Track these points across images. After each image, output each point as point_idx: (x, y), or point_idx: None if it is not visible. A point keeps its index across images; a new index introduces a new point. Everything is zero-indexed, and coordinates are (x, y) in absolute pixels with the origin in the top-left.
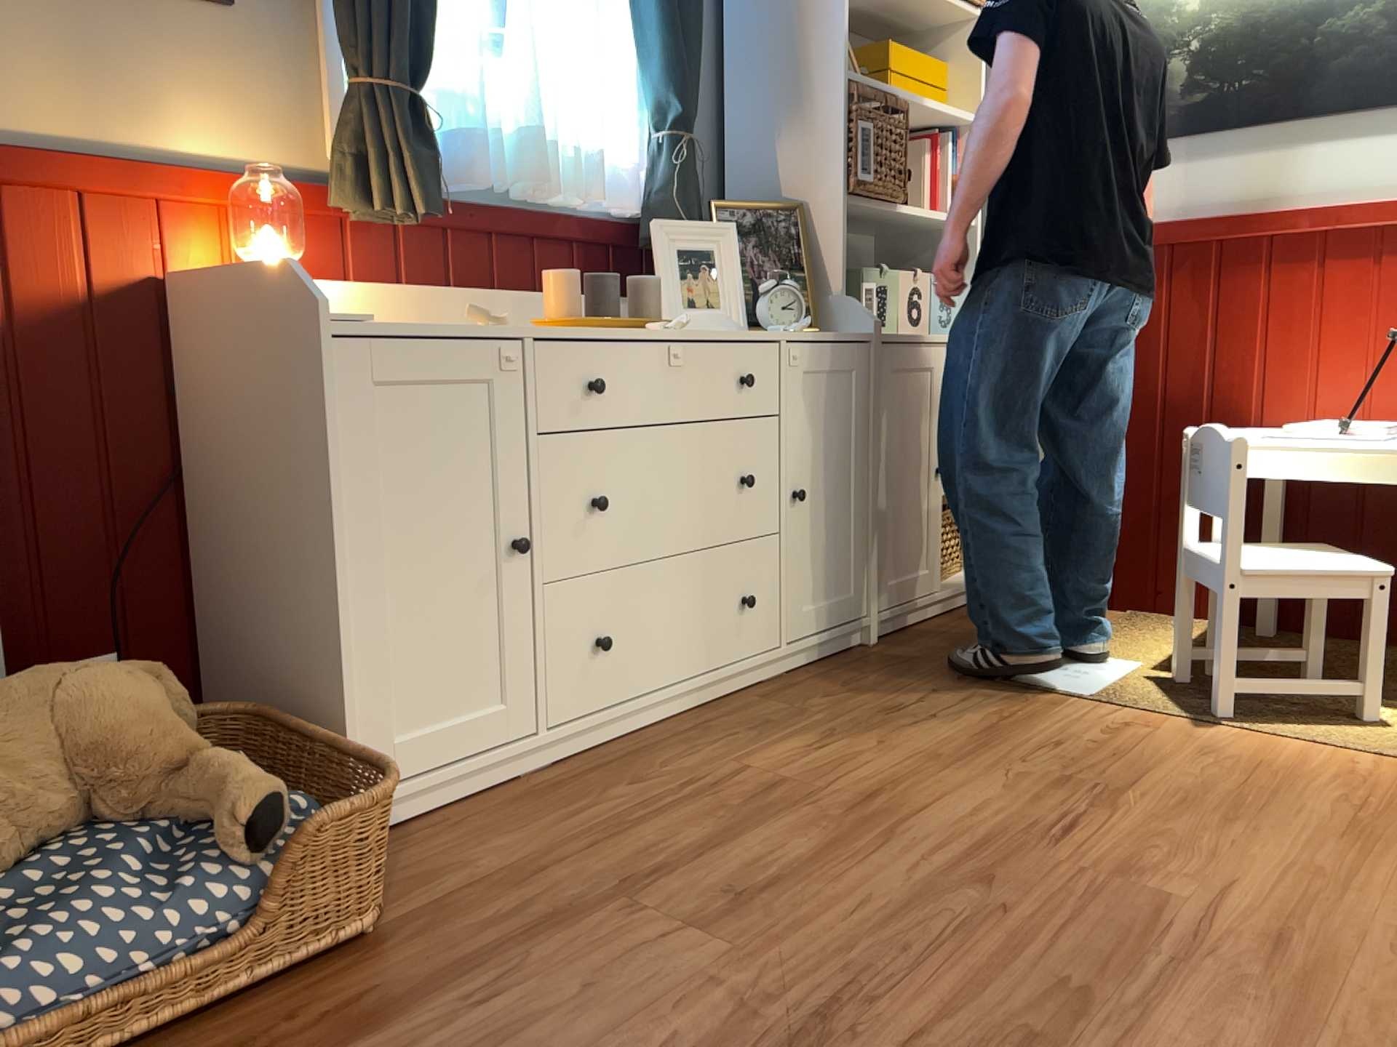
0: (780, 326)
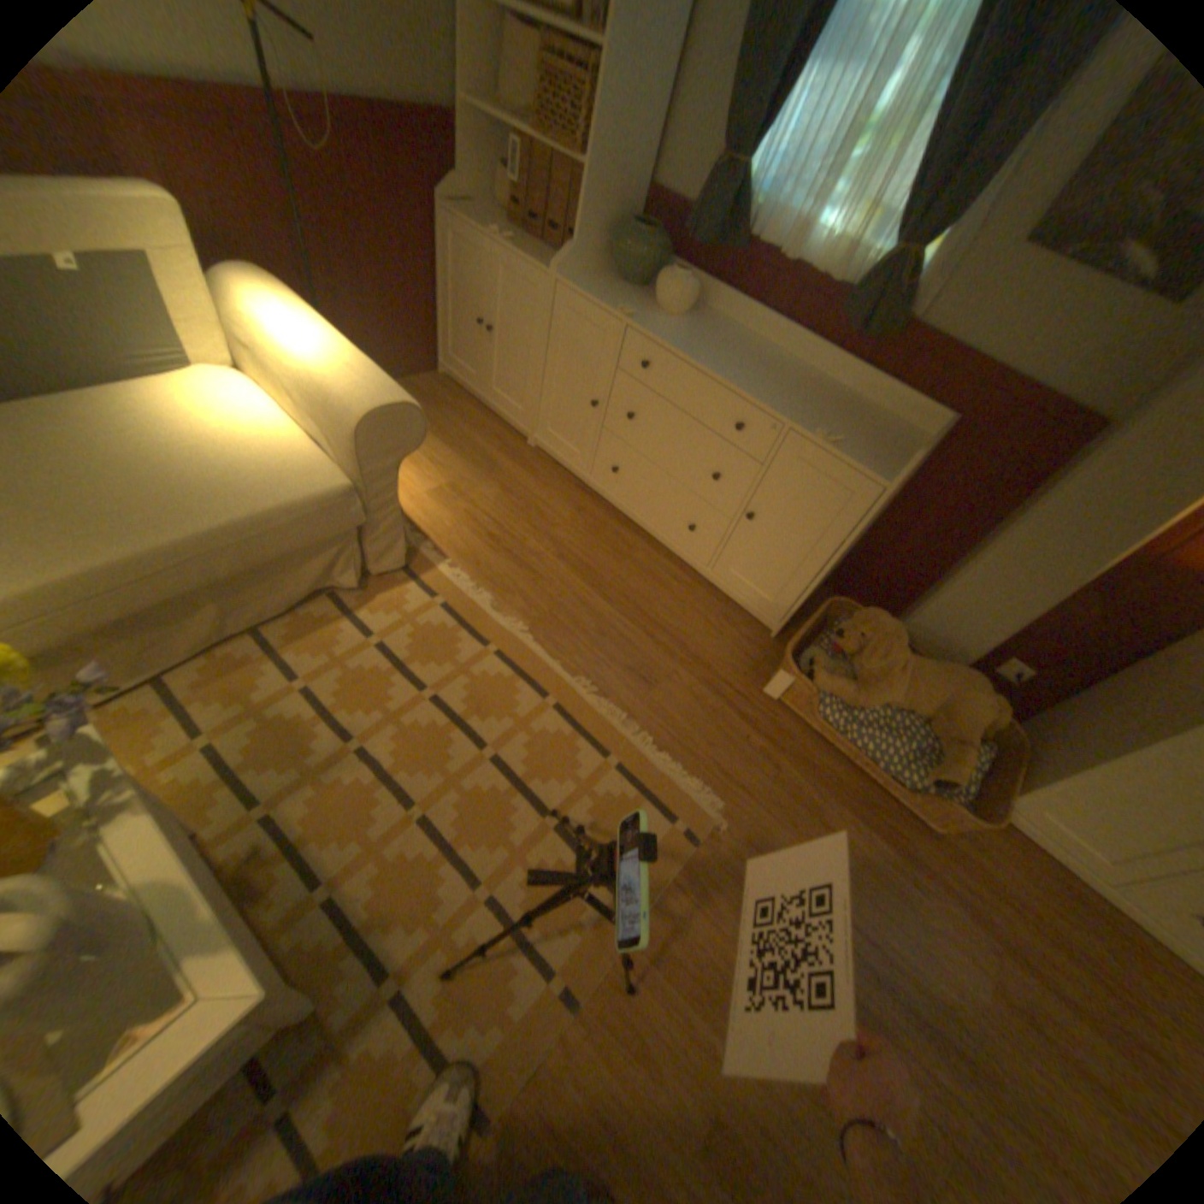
0: None
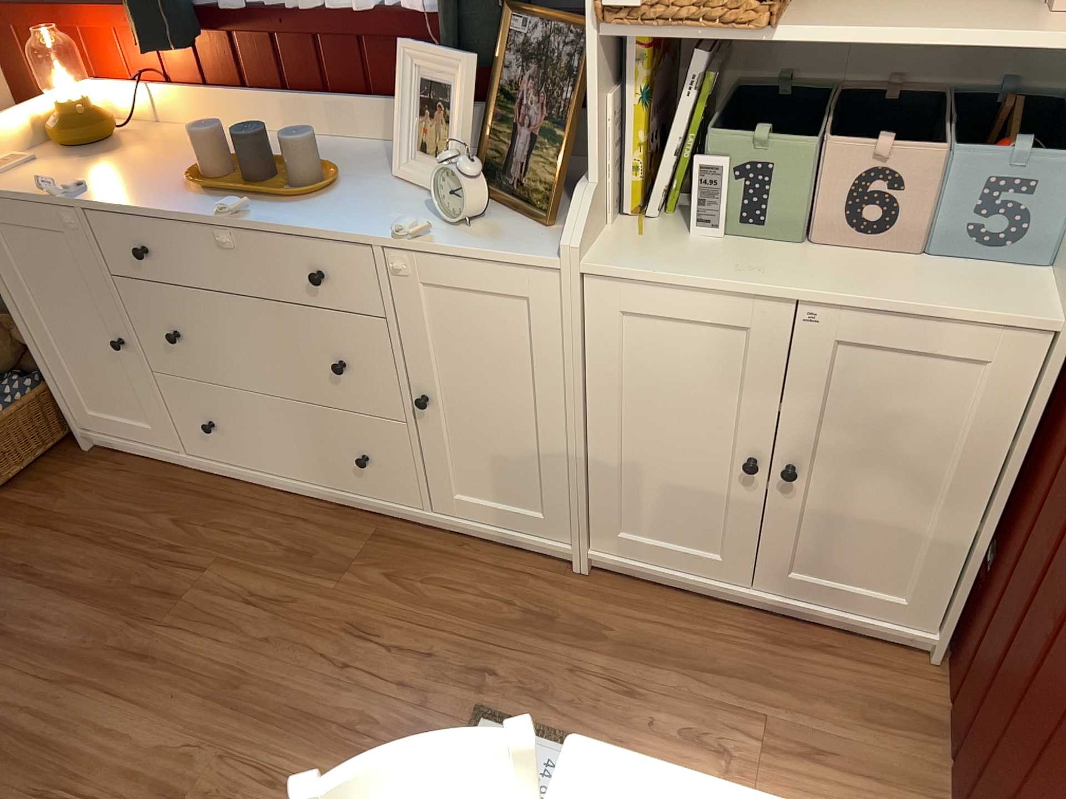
0: (399, 222)
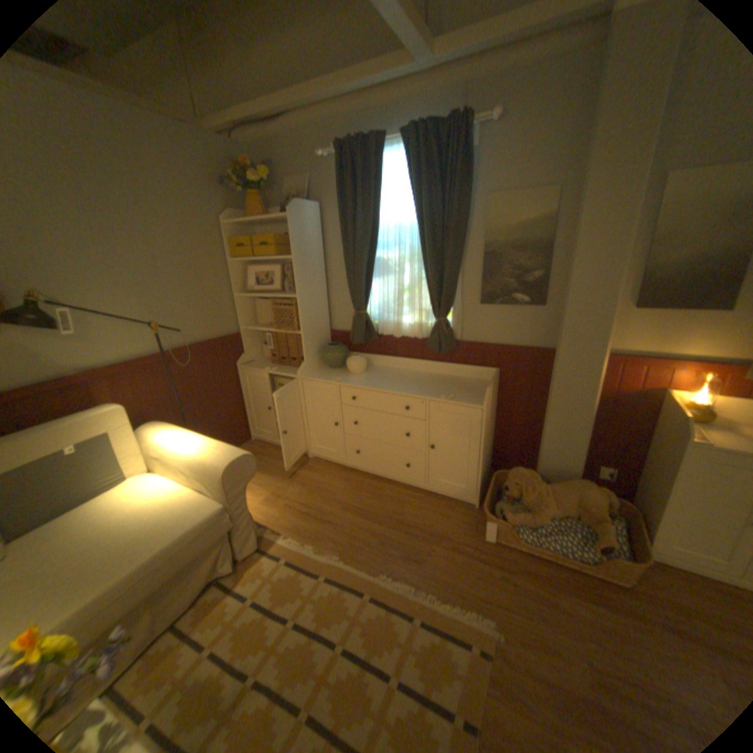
0: None
